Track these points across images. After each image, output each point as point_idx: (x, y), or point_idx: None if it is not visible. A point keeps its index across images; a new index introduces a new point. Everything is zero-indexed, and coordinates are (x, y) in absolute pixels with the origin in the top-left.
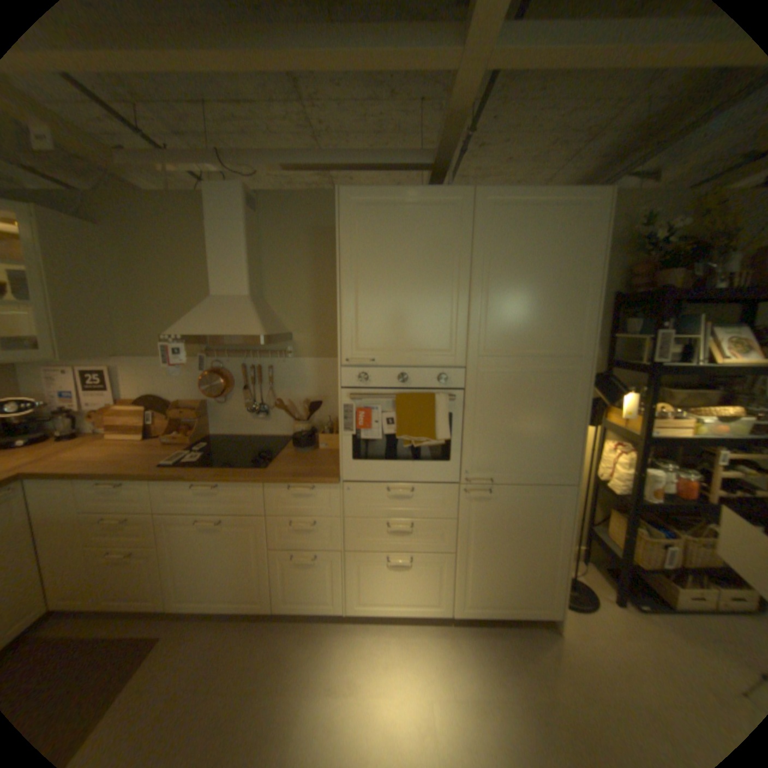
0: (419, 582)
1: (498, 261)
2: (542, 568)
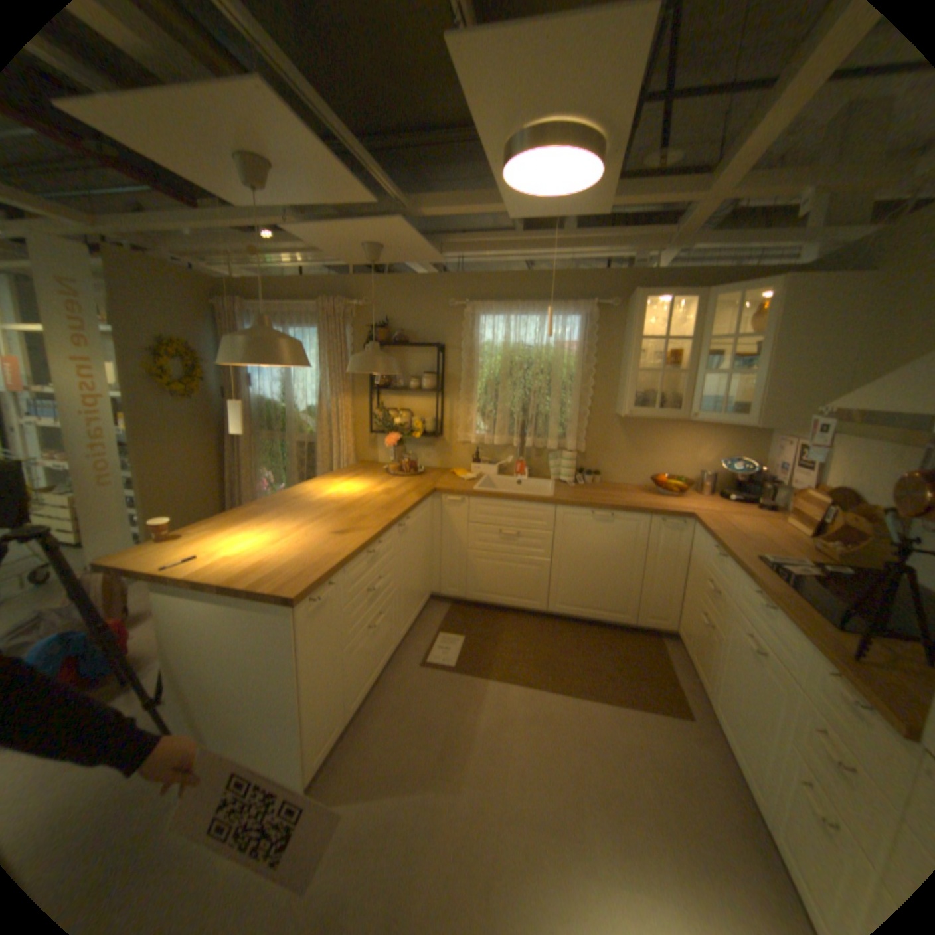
0: None
1: None
2: None
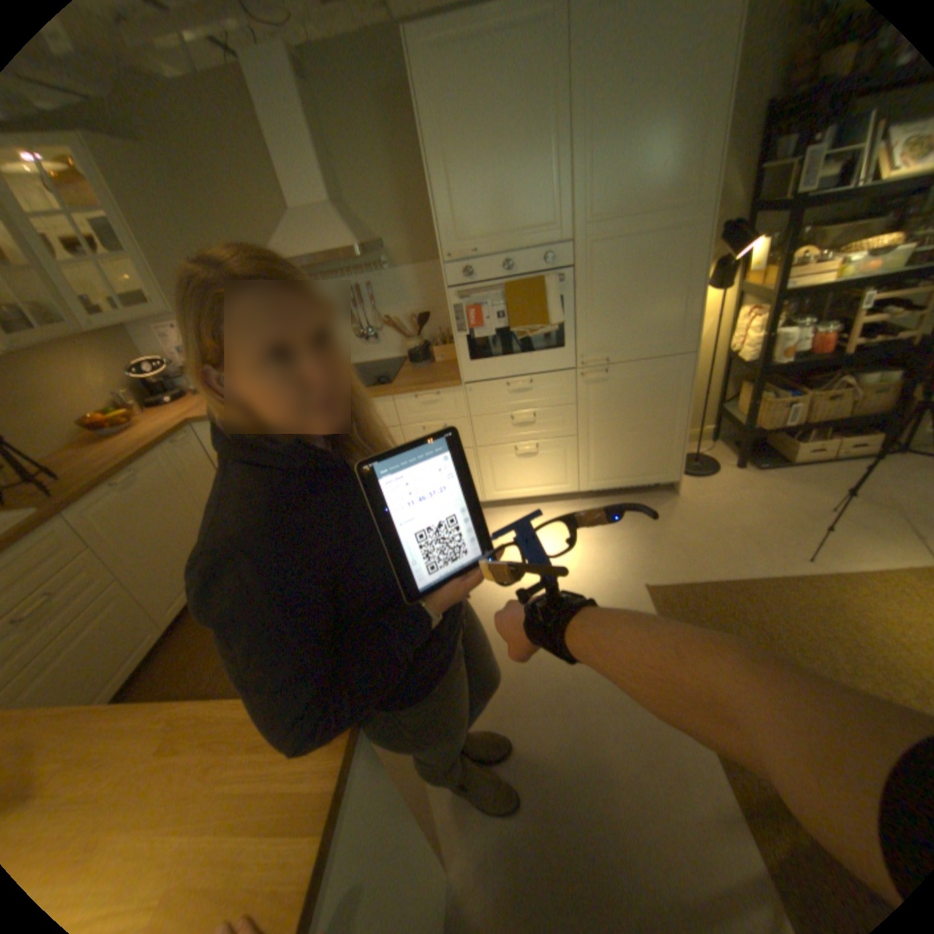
0: (544, 465)
1: (600, 94)
2: (658, 437)
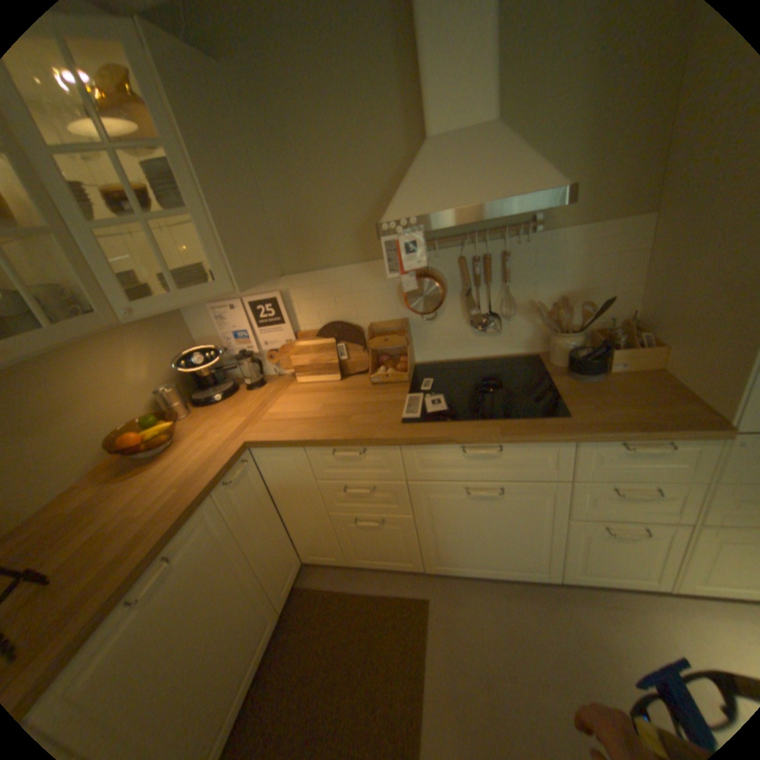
0: None
1: None
2: None
